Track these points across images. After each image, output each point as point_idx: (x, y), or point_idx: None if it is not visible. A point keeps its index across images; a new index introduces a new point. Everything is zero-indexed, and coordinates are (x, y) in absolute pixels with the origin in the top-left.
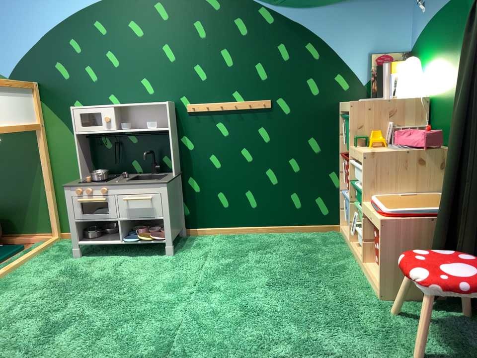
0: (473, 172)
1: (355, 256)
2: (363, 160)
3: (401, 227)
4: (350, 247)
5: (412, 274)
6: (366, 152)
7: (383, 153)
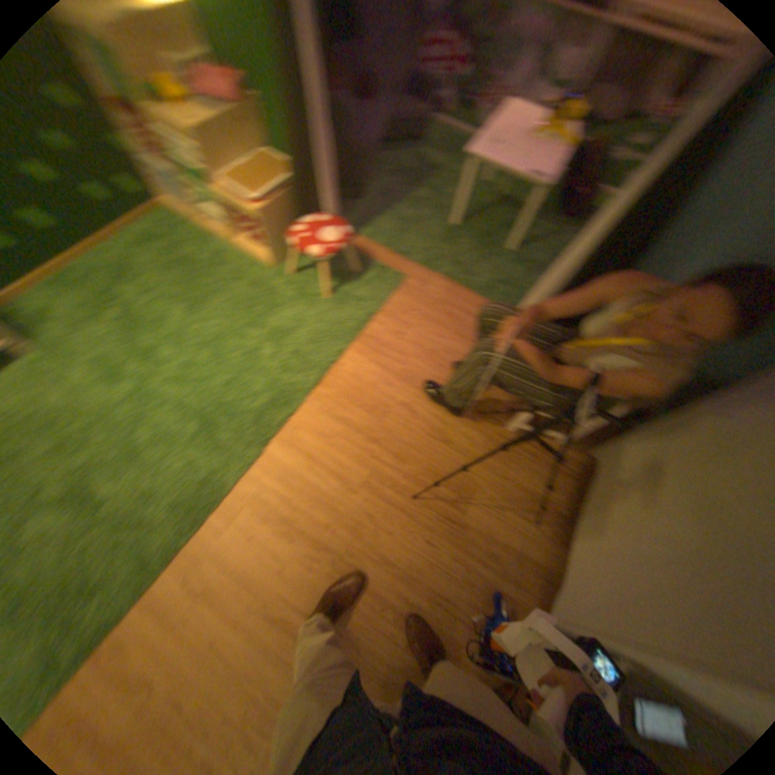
0: (282, 127)
1: (209, 235)
2: (188, 140)
3: (267, 211)
4: (192, 225)
5: (307, 254)
6: (182, 127)
7: (202, 125)
